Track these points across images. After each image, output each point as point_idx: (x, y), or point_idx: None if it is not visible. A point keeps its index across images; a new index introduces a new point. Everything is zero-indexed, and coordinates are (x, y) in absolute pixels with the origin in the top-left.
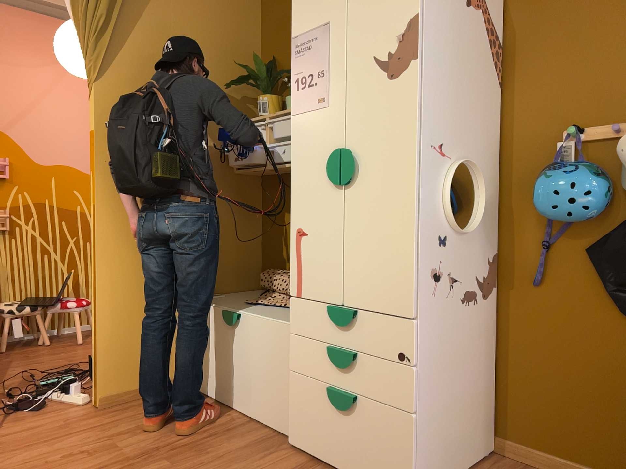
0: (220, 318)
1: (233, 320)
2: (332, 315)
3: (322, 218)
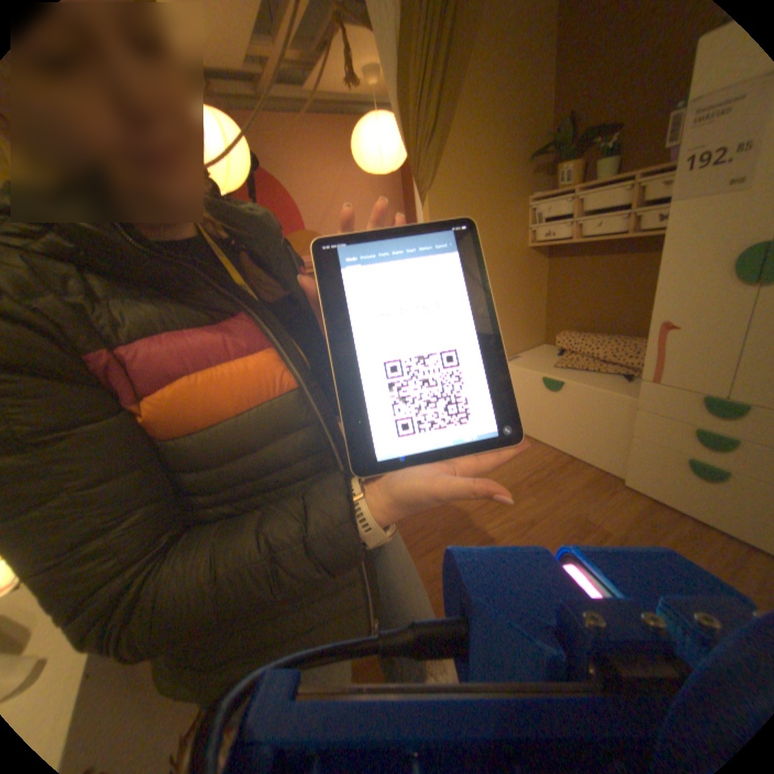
0: (539, 381)
1: (558, 386)
2: (710, 405)
3: (708, 314)
